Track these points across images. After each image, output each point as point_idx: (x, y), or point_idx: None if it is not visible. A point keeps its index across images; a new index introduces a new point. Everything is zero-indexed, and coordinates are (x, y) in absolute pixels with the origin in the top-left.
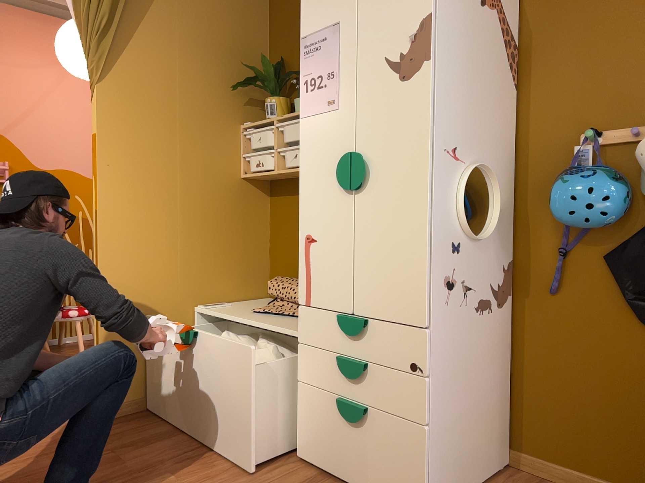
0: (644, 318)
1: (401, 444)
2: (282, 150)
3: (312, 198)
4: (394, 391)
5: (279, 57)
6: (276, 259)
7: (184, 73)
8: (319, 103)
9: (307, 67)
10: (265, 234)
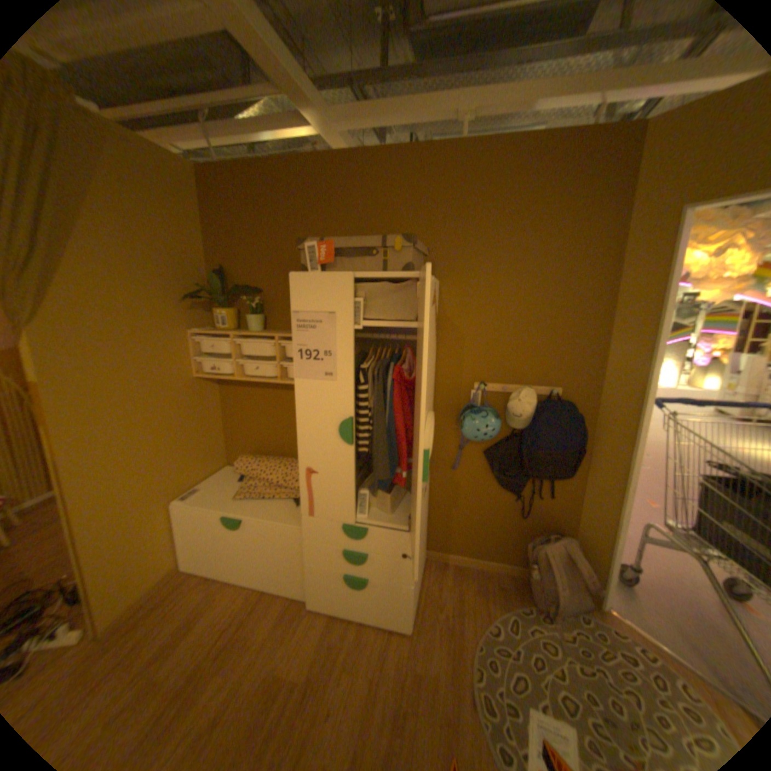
0: (502, 486)
1: (394, 598)
2: (242, 363)
3: (312, 443)
4: (388, 570)
5: (216, 262)
6: (232, 436)
7: (125, 292)
8: (315, 372)
9: (300, 339)
10: (218, 417)
